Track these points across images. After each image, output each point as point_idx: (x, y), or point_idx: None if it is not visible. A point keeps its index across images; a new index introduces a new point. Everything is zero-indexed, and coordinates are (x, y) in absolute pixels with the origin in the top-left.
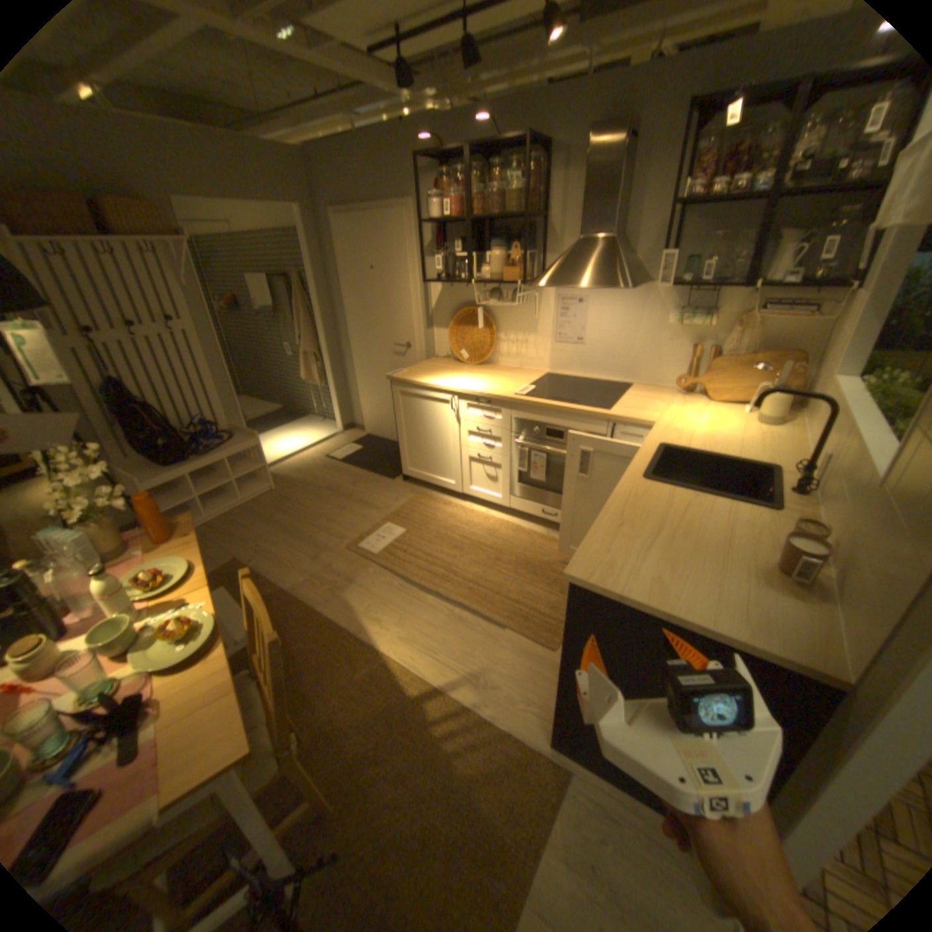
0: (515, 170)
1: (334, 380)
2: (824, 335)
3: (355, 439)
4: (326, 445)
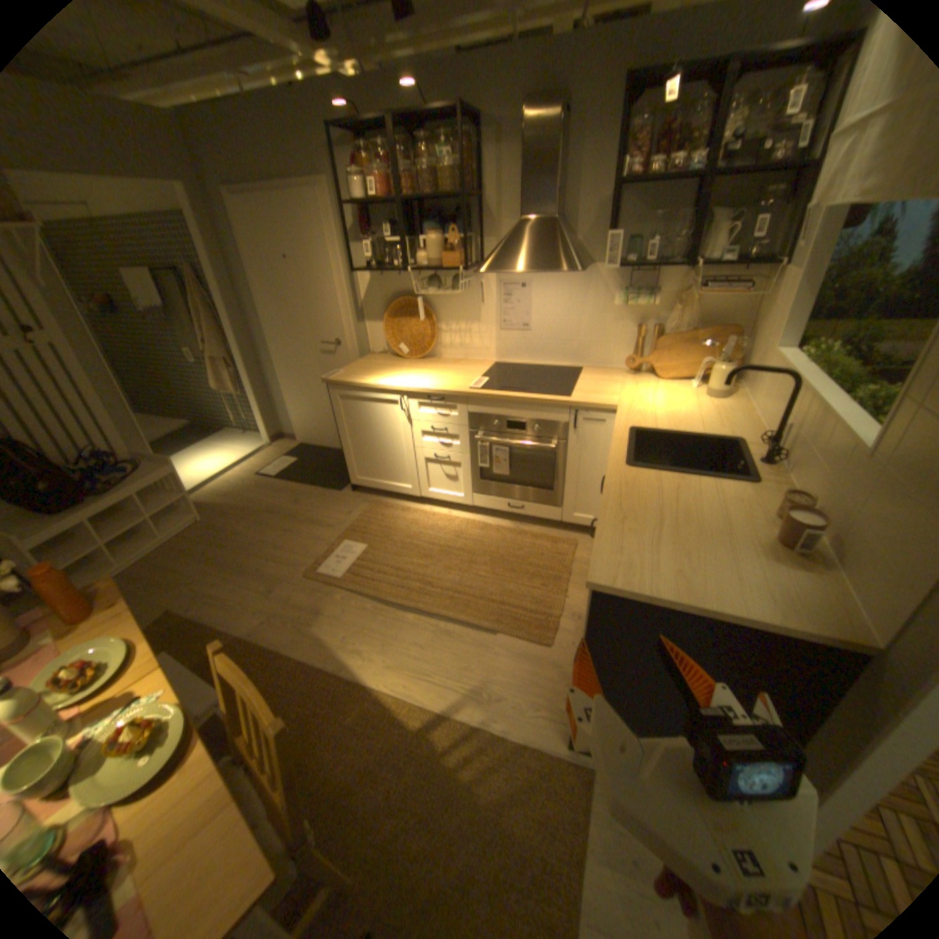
0: (442, 145)
1: (251, 386)
2: (752, 309)
3: (286, 450)
4: (252, 461)
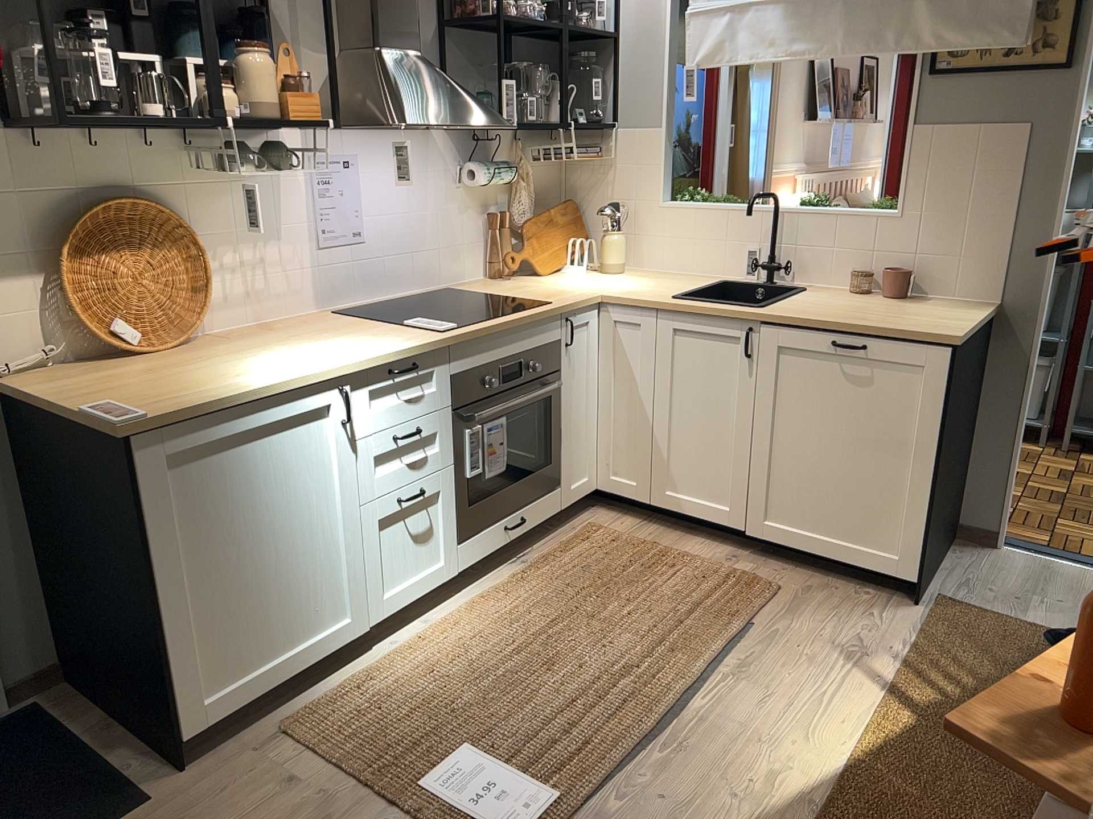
0: None
1: None
2: (562, 184)
3: None
4: None
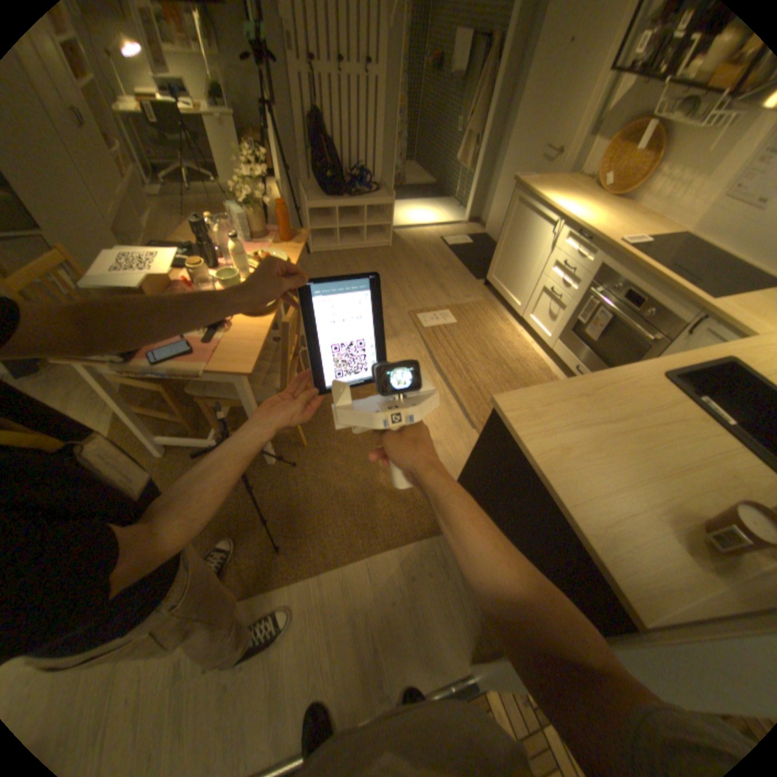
0: None
1: (482, 170)
2: None
3: (471, 234)
4: (445, 229)
